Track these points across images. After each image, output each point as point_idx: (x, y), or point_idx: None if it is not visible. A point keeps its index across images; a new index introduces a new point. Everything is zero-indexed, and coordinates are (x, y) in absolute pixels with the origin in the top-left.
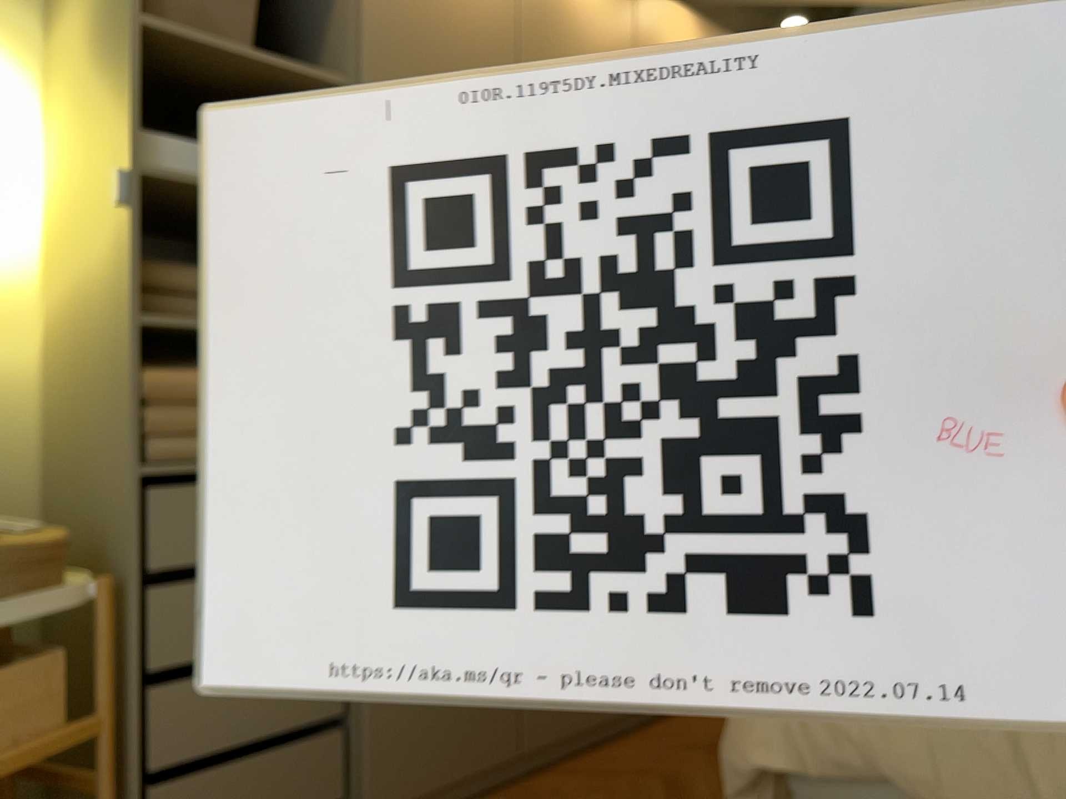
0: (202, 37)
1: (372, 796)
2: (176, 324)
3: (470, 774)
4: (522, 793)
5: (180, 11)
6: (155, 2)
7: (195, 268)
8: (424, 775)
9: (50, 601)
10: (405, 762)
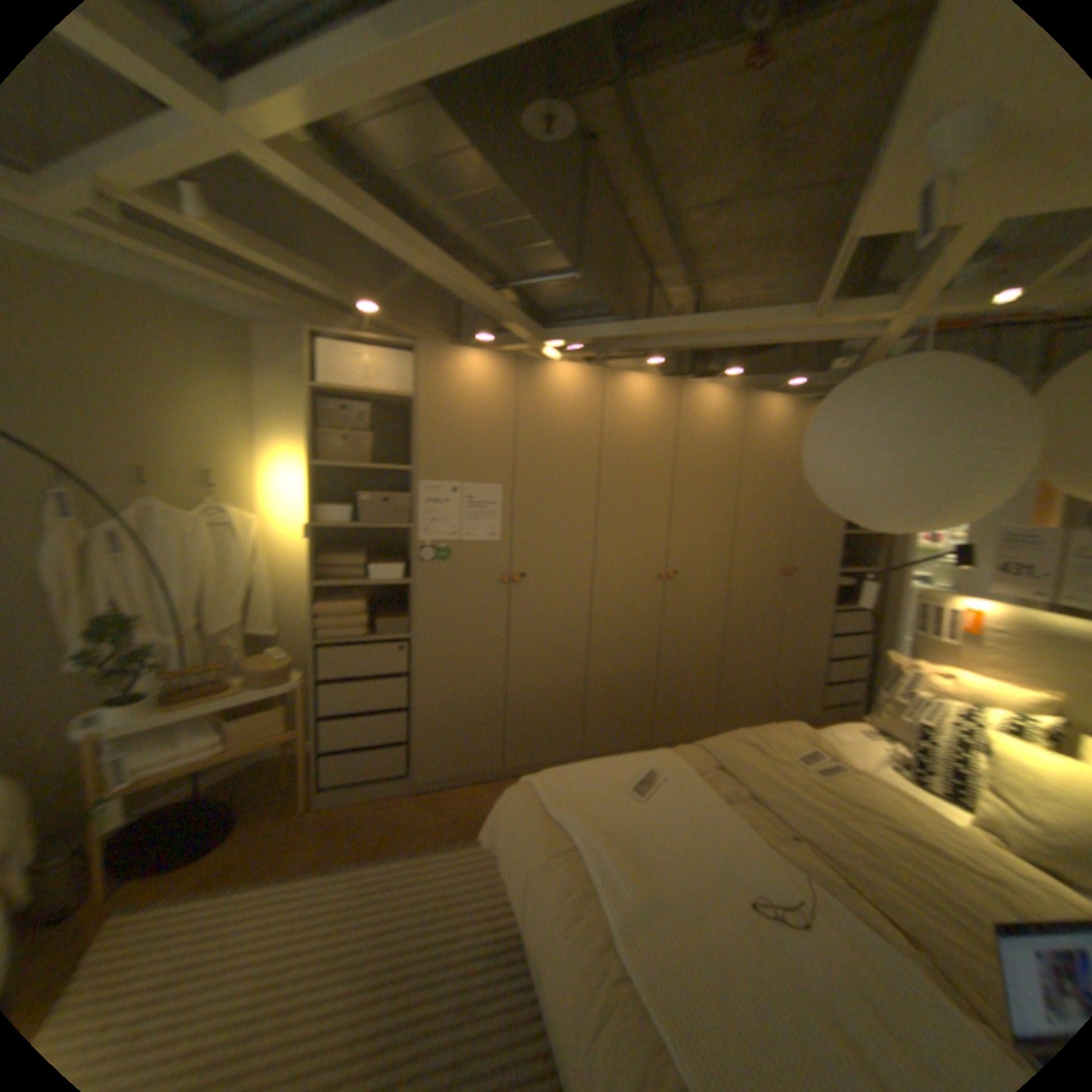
0: (343, 461)
1: (416, 777)
2: (333, 582)
3: (470, 774)
4: (497, 788)
5: (332, 453)
6: (321, 452)
7: (345, 556)
8: (444, 772)
9: (275, 692)
10: (434, 765)
